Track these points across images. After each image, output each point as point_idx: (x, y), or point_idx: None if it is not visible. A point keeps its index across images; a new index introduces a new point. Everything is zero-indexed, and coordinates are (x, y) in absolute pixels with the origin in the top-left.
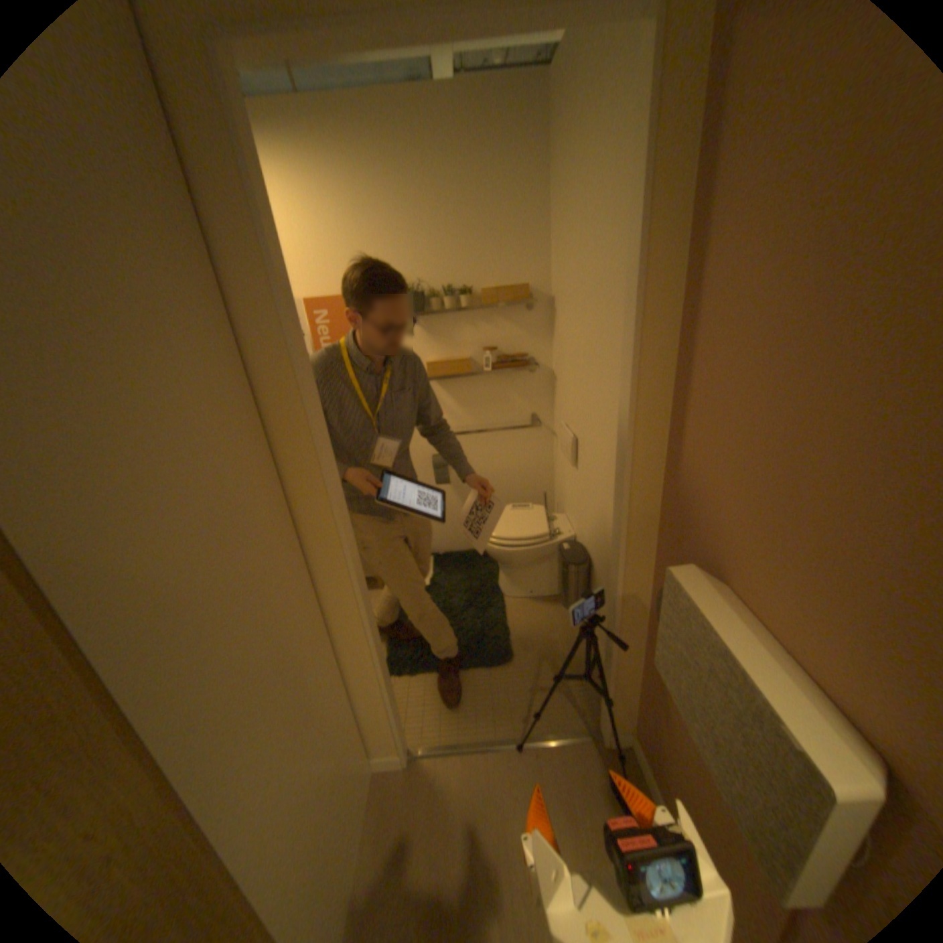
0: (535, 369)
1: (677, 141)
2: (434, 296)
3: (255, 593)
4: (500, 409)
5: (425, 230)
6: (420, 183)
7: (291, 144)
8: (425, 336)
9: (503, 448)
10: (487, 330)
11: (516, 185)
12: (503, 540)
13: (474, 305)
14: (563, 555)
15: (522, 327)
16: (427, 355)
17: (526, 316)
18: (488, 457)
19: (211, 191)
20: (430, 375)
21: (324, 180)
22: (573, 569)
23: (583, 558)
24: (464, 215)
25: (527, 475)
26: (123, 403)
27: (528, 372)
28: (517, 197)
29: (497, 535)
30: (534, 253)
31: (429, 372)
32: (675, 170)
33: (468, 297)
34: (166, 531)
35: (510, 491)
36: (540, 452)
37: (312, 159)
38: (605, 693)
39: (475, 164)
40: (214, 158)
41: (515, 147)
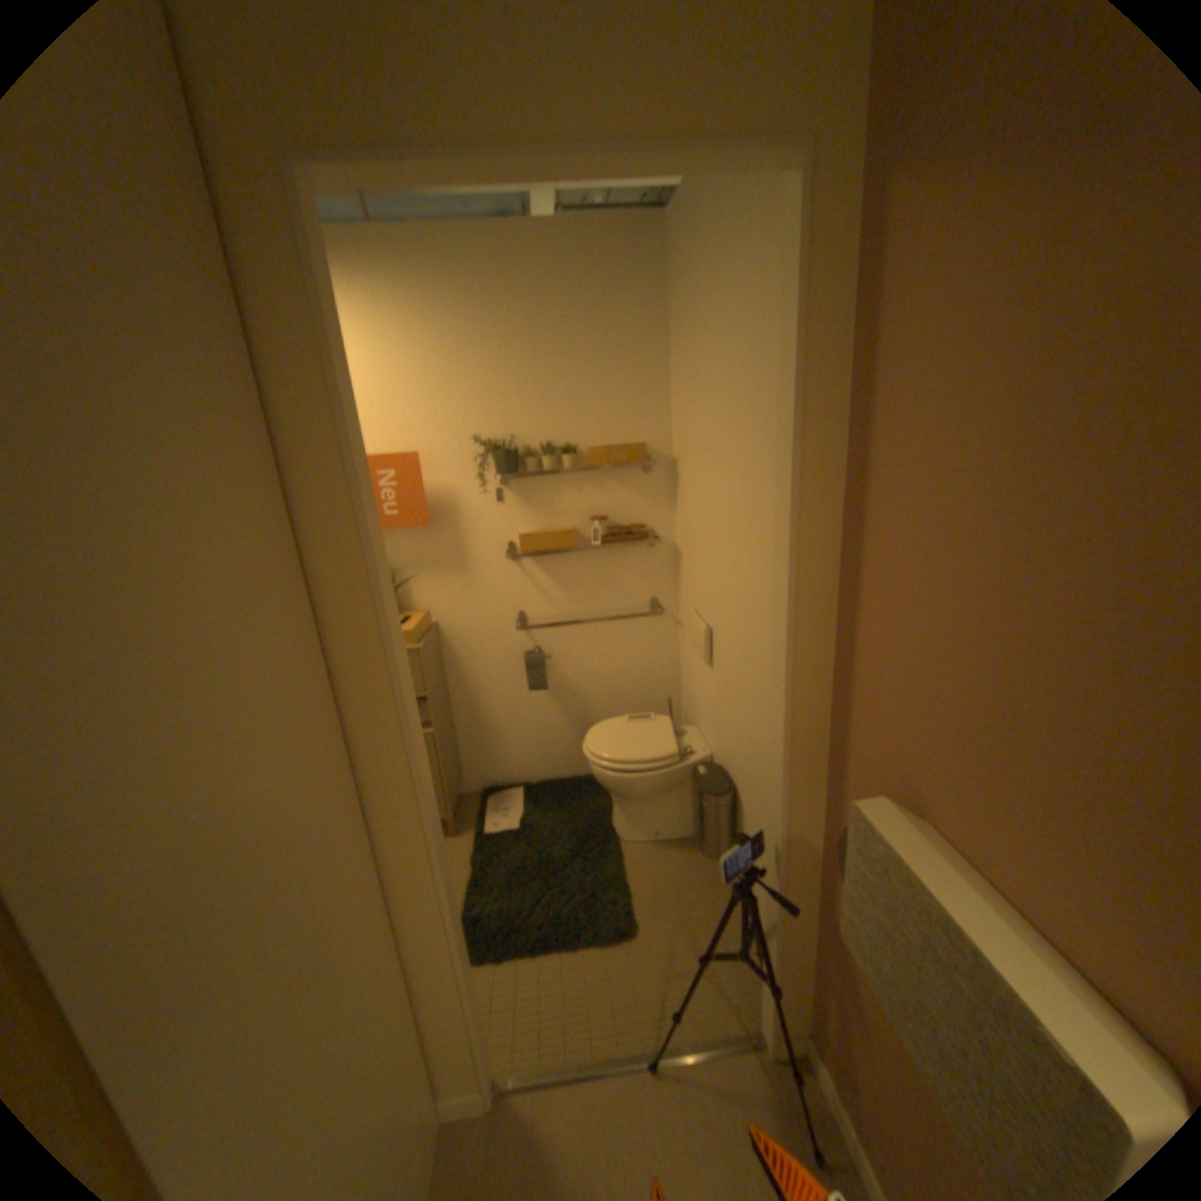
0: (654, 544)
1: (828, 297)
2: (530, 456)
3: (292, 858)
4: (612, 593)
5: (521, 380)
6: (515, 327)
7: (358, 278)
8: (518, 503)
9: (615, 642)
10: (595, 497)
11: (629, 333)
12: (619, 764)
13: (579, 468)
14: (699, 783)
15: (637, 494)
16: (520, 526)
17: (643, 481)
18: (597, 654)
19: (269, 330)
20: (524, 551)
21: (397, 320)
22: (711, 801)
23: (726, 786)
24: (567, 364)
25: (647, 676)
26: (137, 597)
27: (645, 548)
28: (630, 346)
29: (612, 758)
30: (651, 409)
31: (522, 548)
32: (827, 327)
33: (572, 457)
34: (179, 776)
35: (624, 697)
36: (662, 647)
37: (384, 295)
38: (767, 978)
39: (580, 309)
40: (278, 293)
41: (627, 292)
